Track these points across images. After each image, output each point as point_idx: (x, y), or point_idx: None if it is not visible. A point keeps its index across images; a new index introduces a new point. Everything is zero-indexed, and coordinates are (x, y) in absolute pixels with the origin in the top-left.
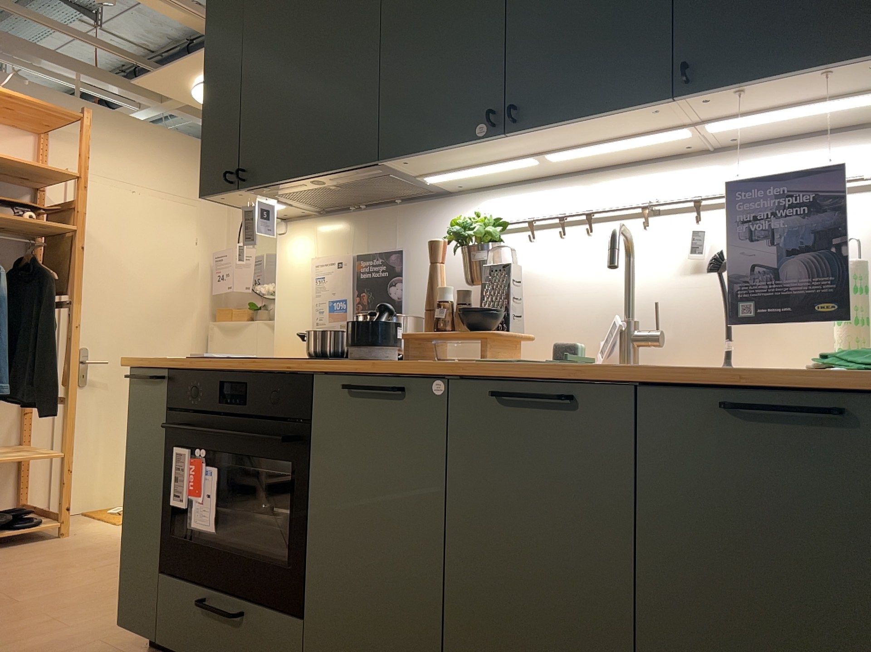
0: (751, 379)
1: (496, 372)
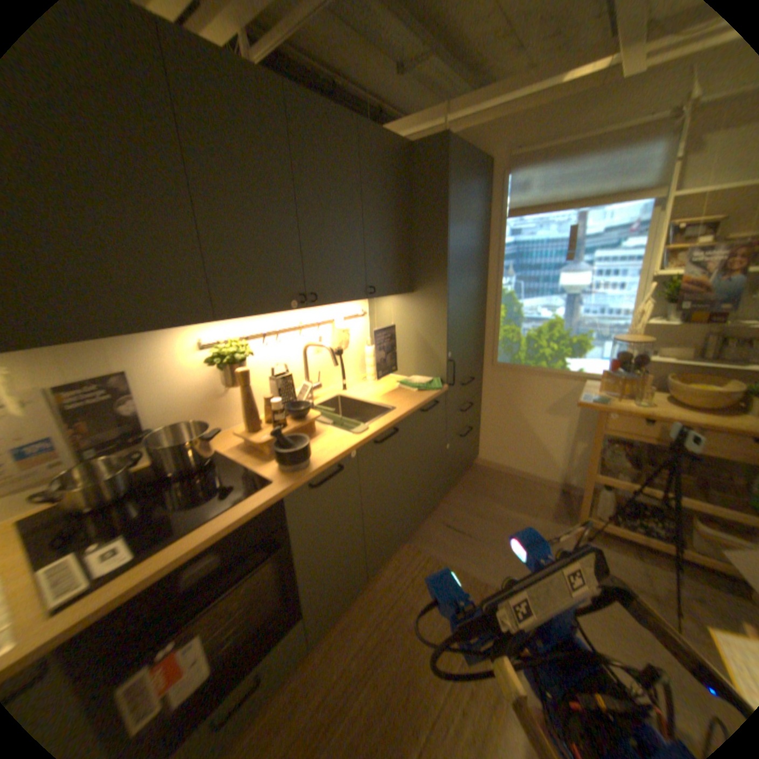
0: (425, 402)
1: (376, 434)
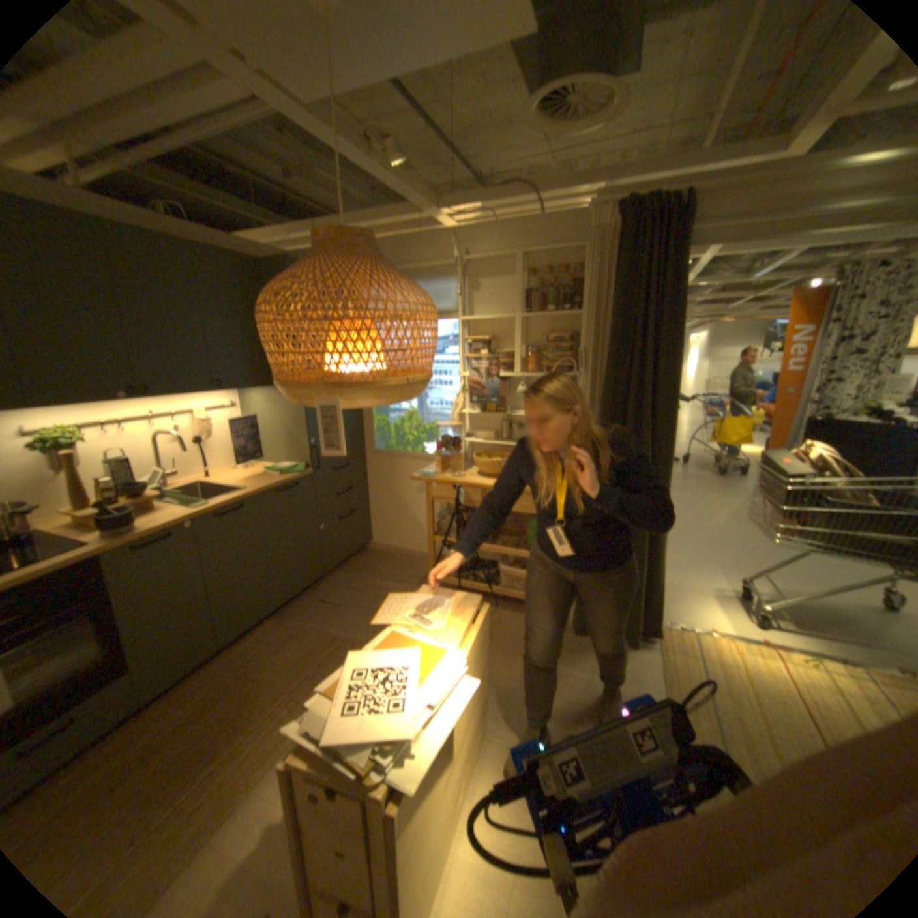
0: (282, 484)
1: (215, 510)
